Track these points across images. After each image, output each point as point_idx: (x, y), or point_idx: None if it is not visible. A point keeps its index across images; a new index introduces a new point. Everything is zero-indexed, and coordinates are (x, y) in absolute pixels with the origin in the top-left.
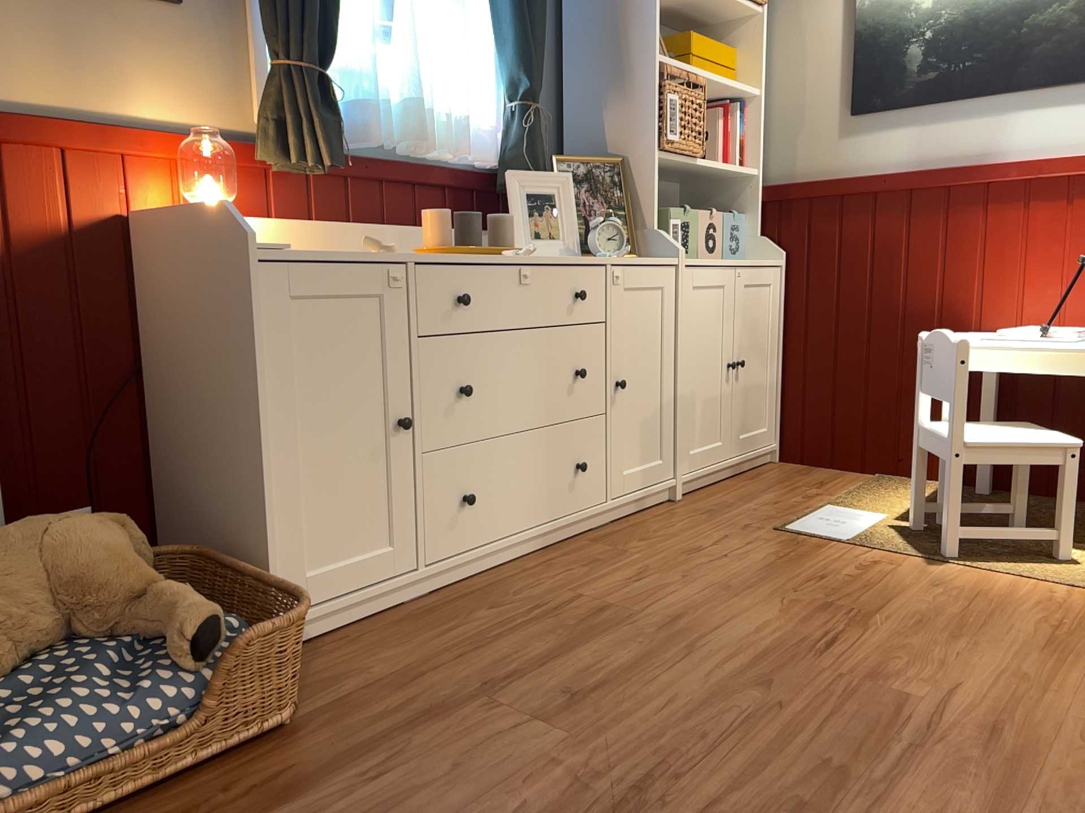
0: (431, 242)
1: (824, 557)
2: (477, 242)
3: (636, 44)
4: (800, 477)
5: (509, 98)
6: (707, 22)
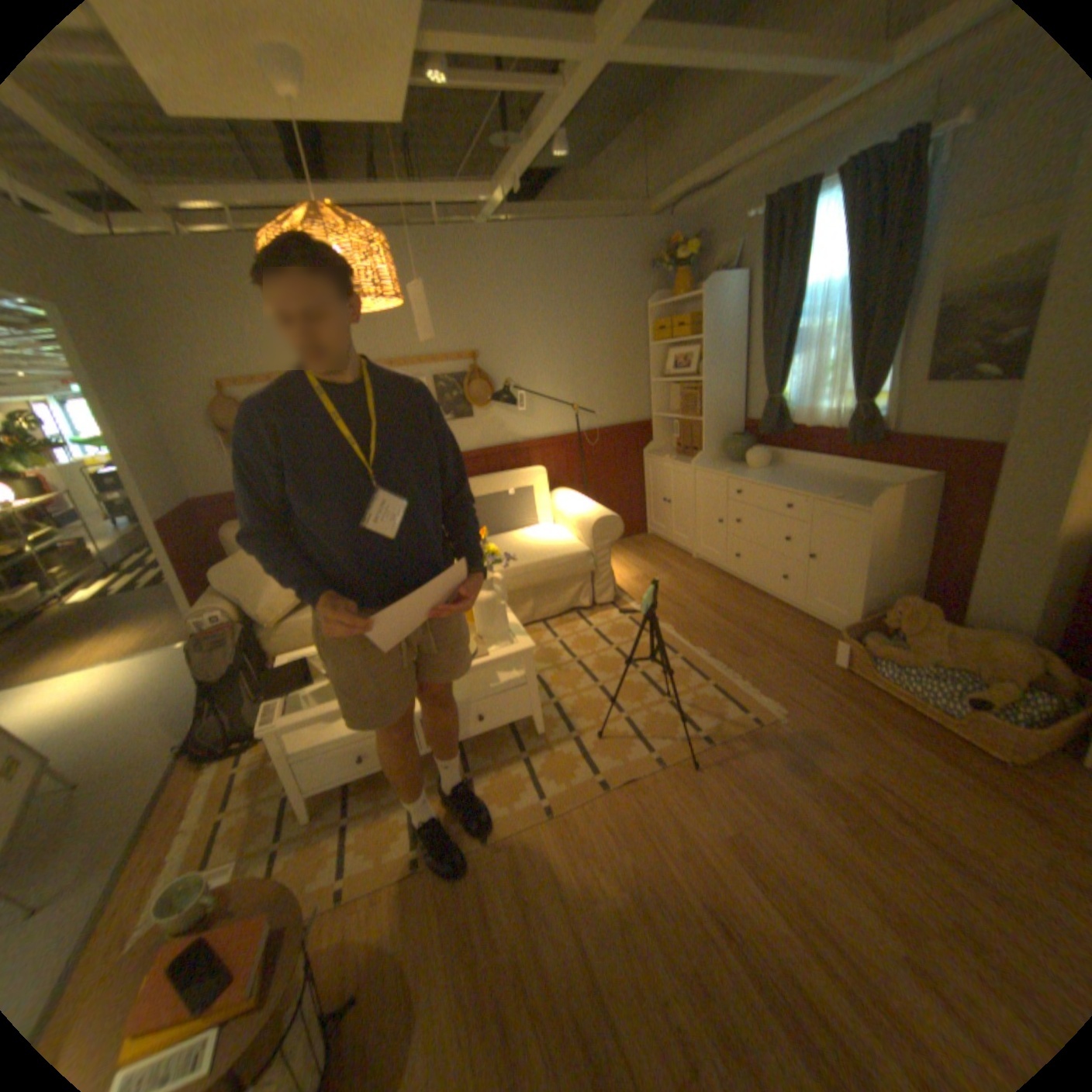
0: None
1: None
2: None
3: None
4: None
5: None
6: None
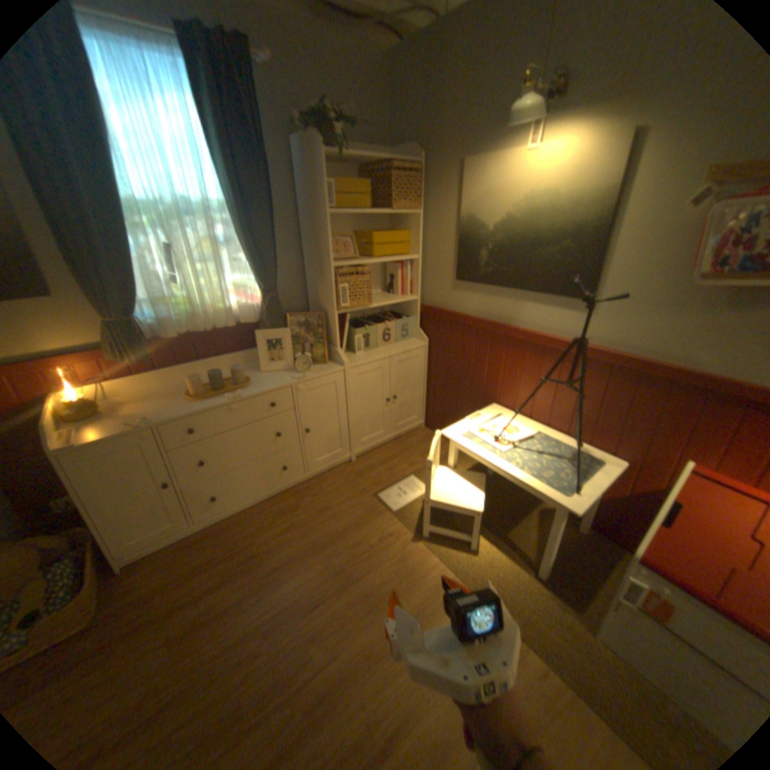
0: (192, 392)
1: (373, 526)
2: (220, 386)
3: (324, 258)
4: (421, 446)
5: (260, 290)
6: (396, 215)
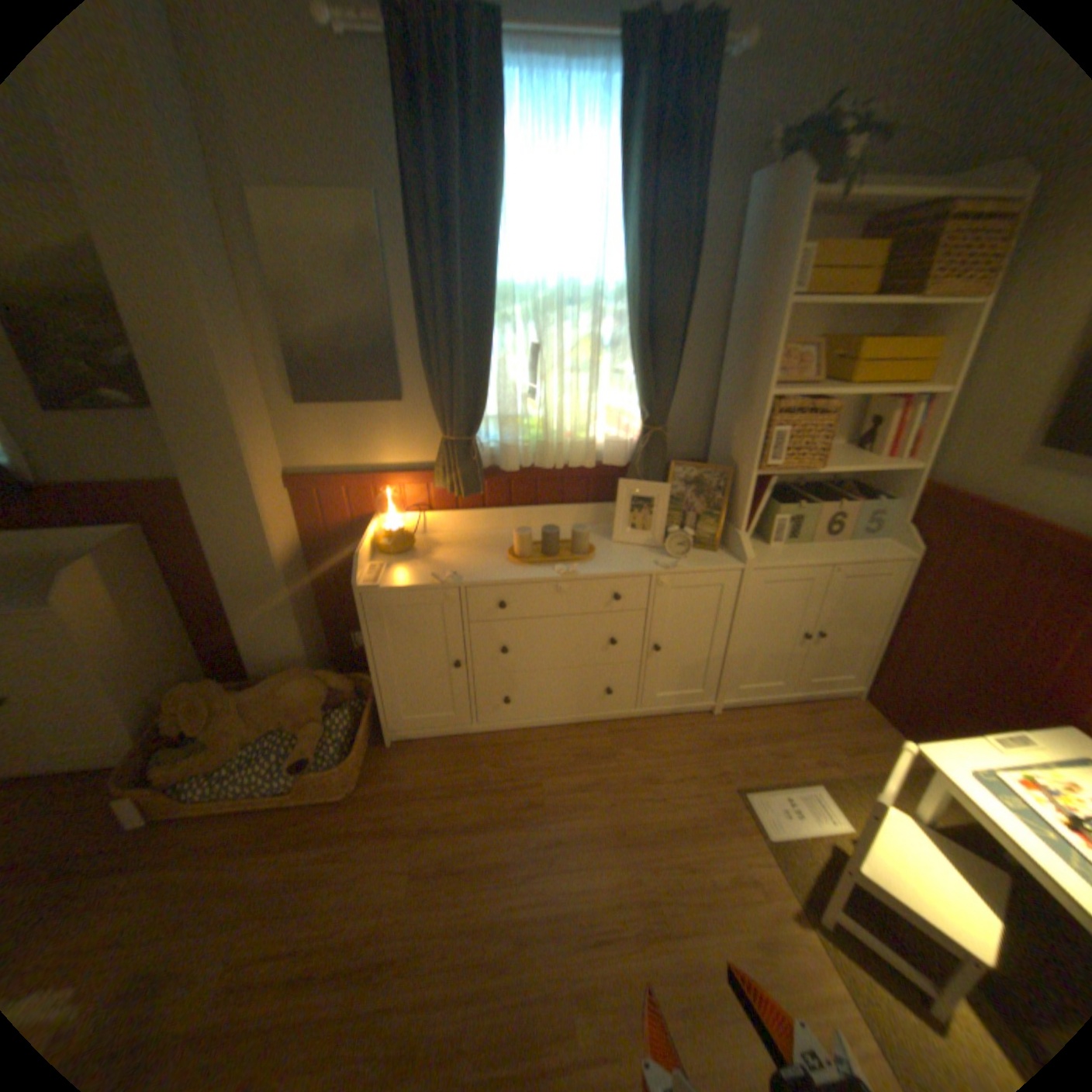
0: (517, 550)
1: (729, 850)
2: (553, 549)
3: (760, 377)
4: (853, 735)
5: (641, 419)
6: (923, 304)
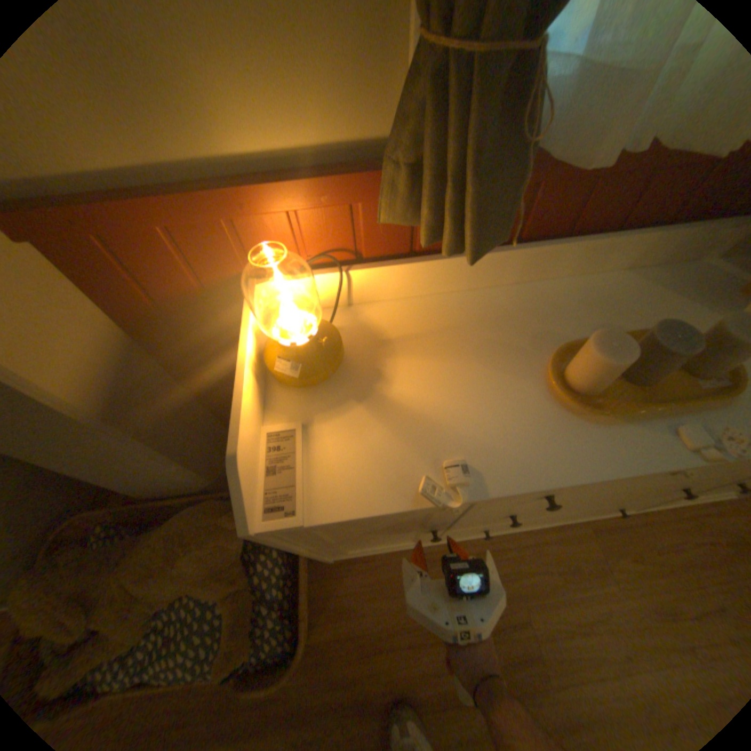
0: (581, 376)
1: None
2: (663, 373)
3: None
4: None
5: None
6: None
